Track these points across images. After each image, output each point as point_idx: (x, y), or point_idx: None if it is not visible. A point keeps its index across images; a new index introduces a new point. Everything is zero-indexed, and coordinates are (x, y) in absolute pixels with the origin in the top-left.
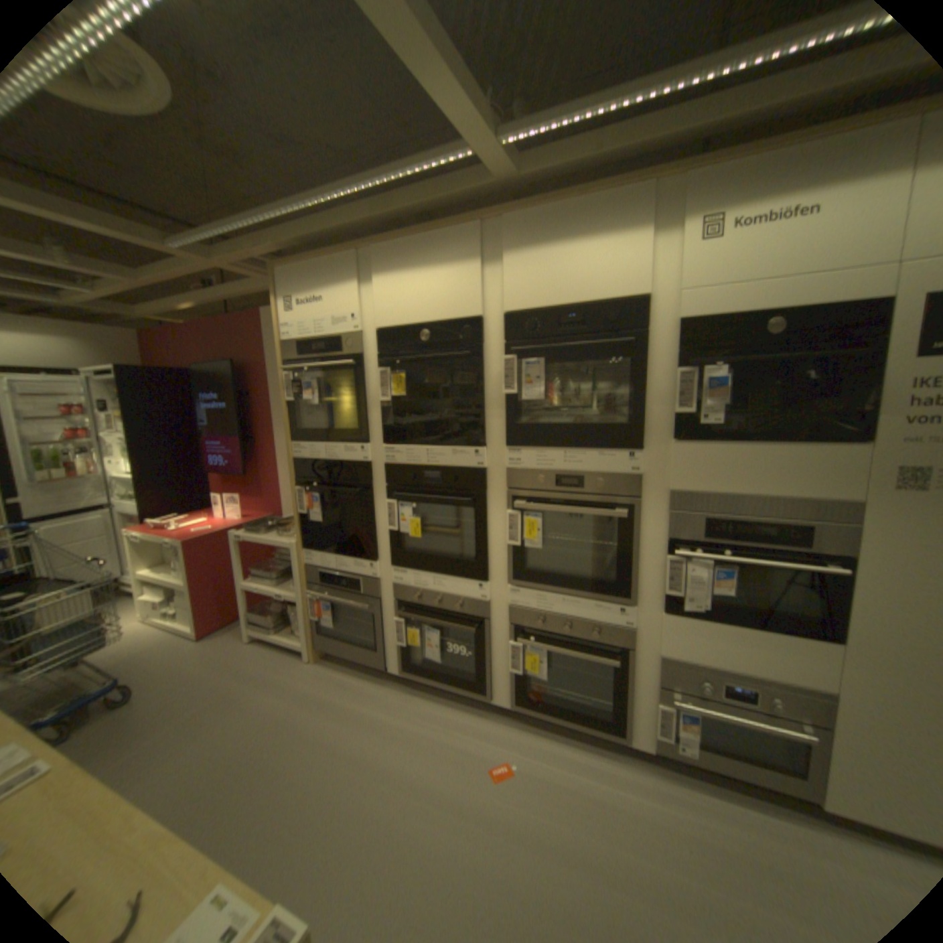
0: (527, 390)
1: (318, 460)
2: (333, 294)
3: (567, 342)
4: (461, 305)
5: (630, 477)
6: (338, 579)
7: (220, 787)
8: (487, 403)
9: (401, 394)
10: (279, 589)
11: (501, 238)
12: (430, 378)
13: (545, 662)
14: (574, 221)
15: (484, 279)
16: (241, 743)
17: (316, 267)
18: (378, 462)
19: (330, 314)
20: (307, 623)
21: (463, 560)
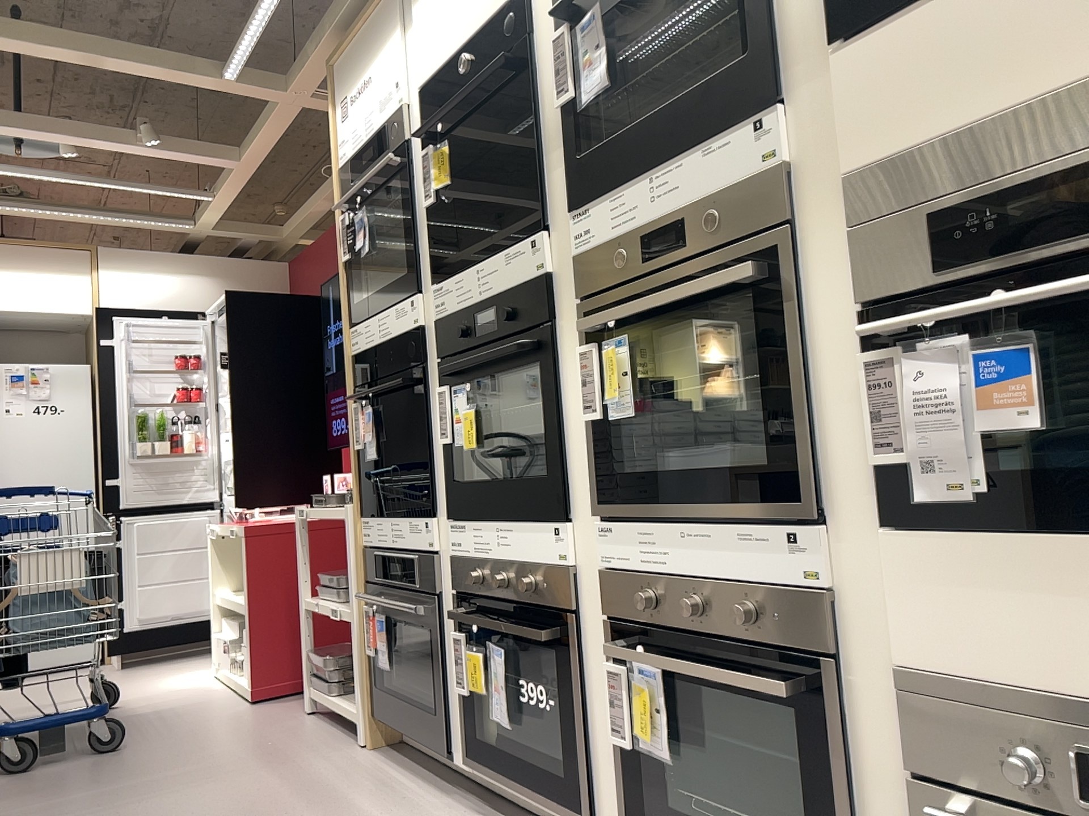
0: (586, 80)
1: (375, 346)
2: (380, 63)
3: None
4: None
5: (763, 177)
6: (393, 560)
7: None
8: (544, 140)
9: (442, 179)
10: (347, 603)
11: None
12: (484, 139)
13: (663, 702)
14: None
15: None
16: (189, 815)
17: (365, 35)
18: (430, 318)
19: (378, 96)
20: (364, 659)
21: (534, 479)
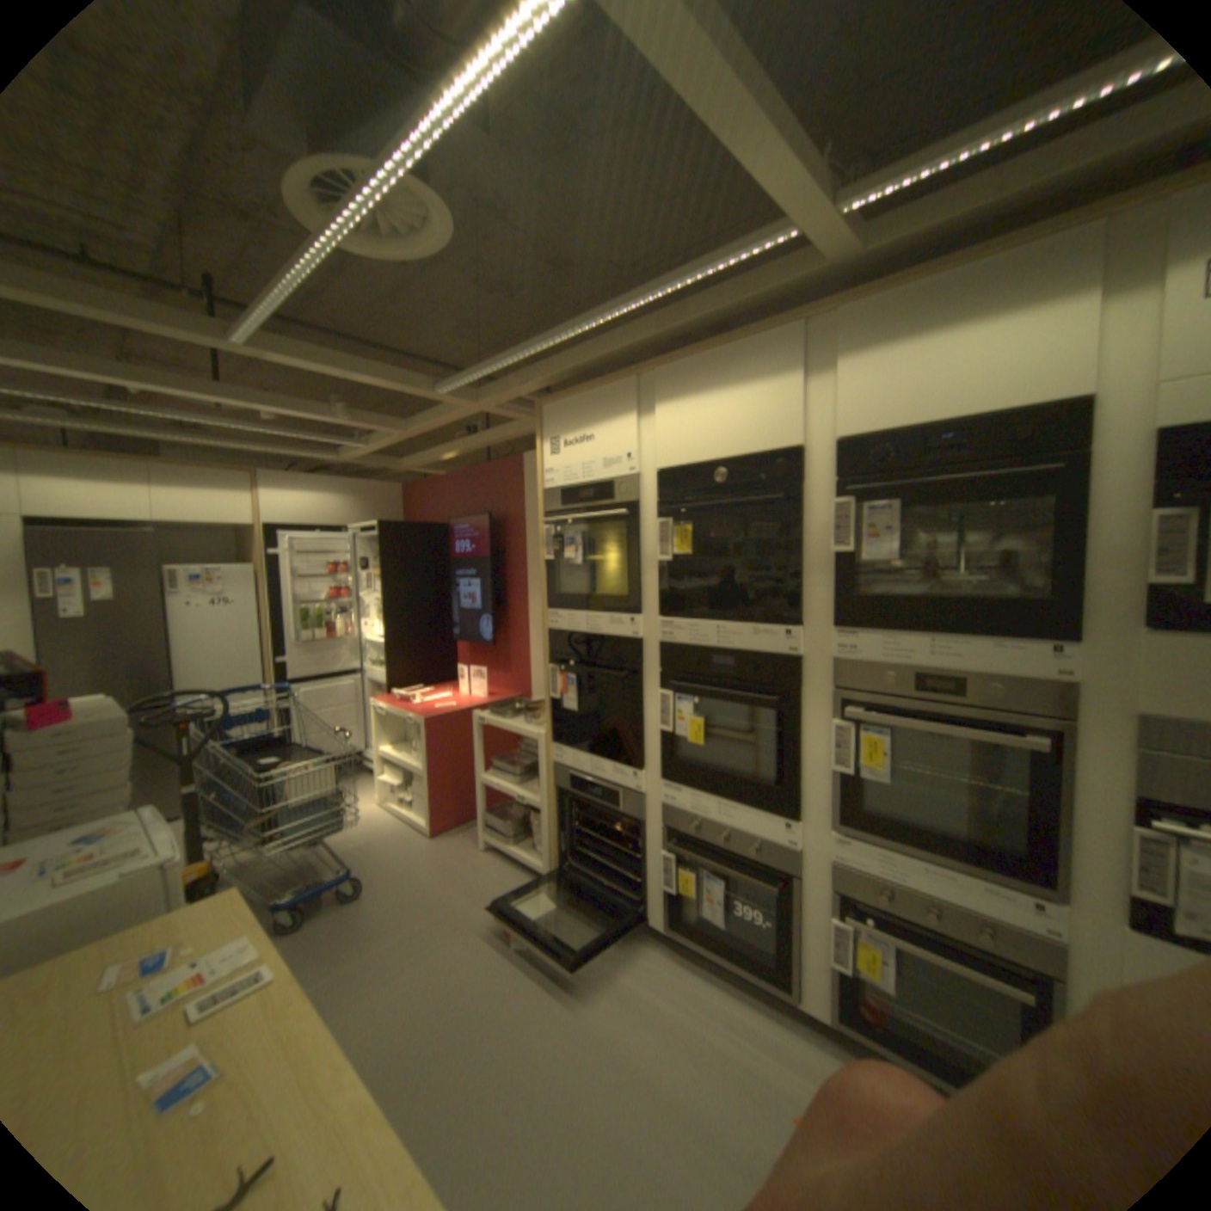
0: (870, 545)
1: (578, 633)
2: (607, 429)
3: (941, 474)
4: (773, 431)
5: (1056, 684)
6: (593, 786)
7: (442, 1033)
8: (807, 564)
9: (685, 551)
10: (524, 789)
11: (835, 337)
12: (725, 530)
13: (894, 963)
14: (954, 299)
15: (808, 394)
16: (469, 981)
17: (588, 400)
18: (652, 638)
19: (602, 454)
20: (552, 838)
21: (764, 784)
